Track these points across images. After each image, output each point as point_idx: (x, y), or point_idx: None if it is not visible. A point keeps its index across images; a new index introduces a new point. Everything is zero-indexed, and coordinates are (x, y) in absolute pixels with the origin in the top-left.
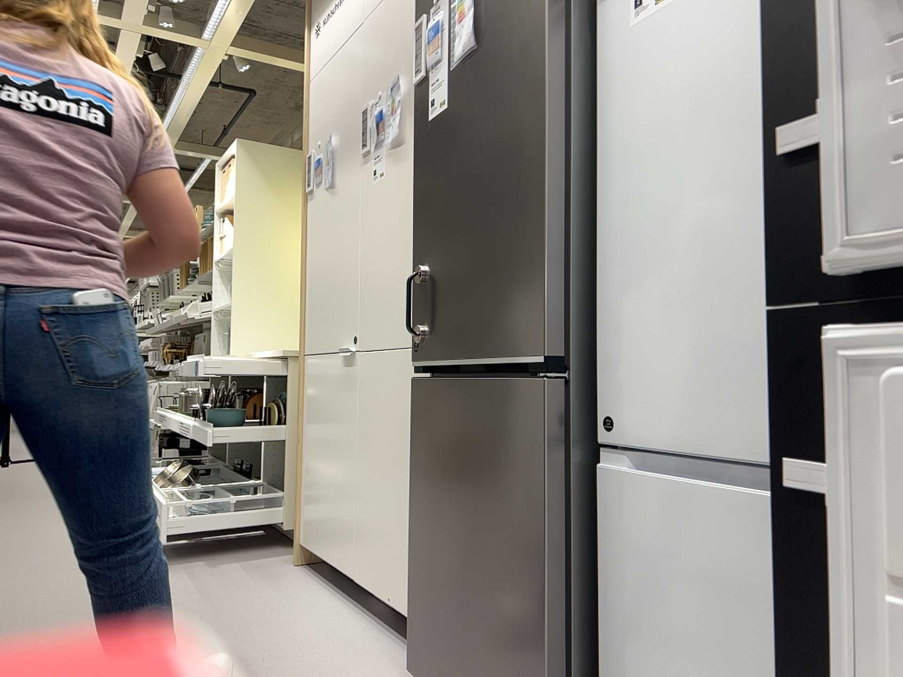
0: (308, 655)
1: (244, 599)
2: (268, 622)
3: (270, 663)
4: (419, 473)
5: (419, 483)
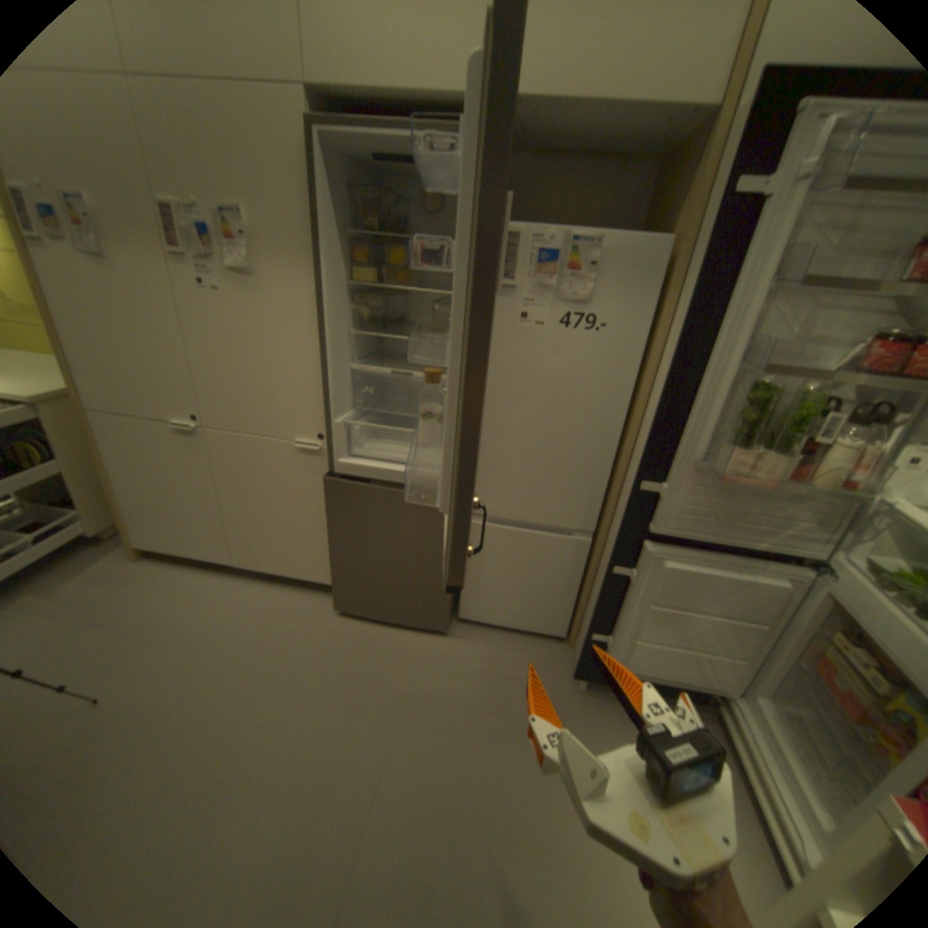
0: (253, 625)
1: (137, 609)
2: (189, 618)
3: (237, 644)
4: (339, 526)
5: (339, 530)
